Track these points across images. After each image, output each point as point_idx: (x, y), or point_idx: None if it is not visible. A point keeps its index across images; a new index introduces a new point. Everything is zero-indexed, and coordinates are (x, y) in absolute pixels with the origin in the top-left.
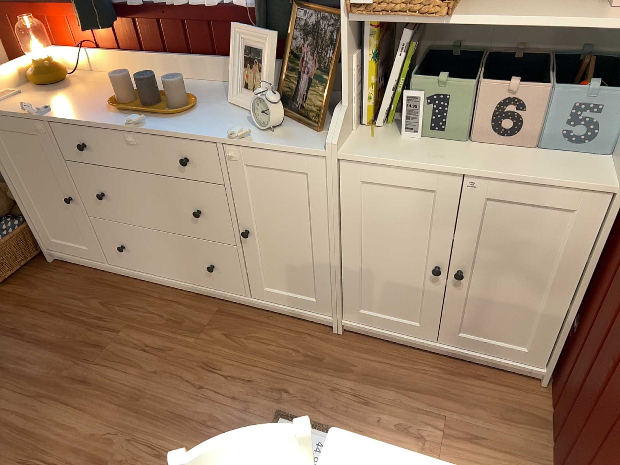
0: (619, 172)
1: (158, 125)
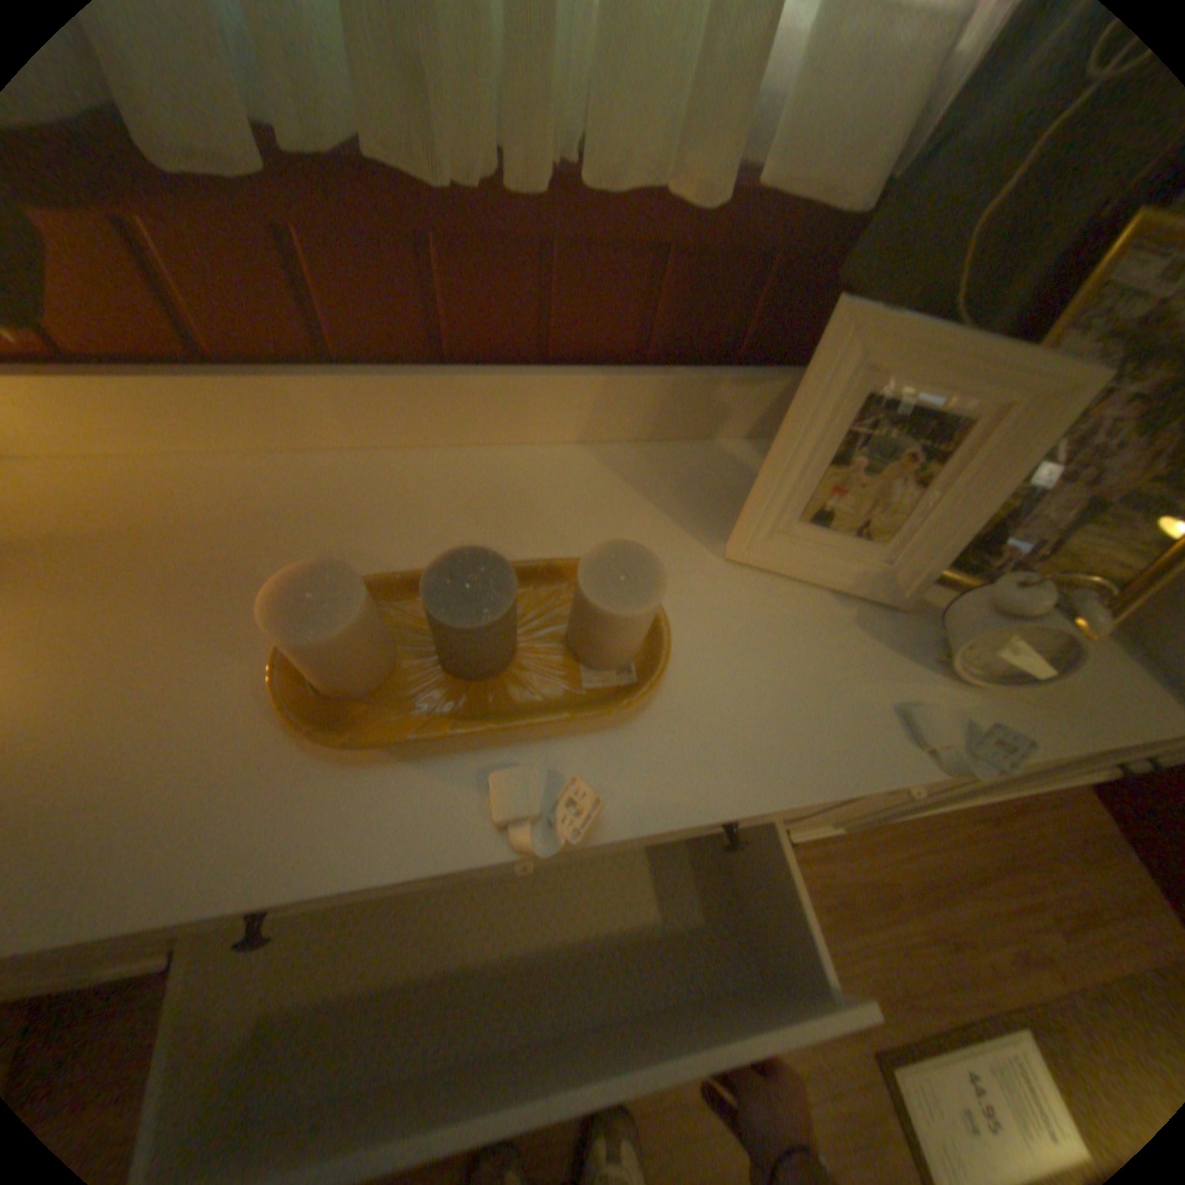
0: None
1: (649, 789)
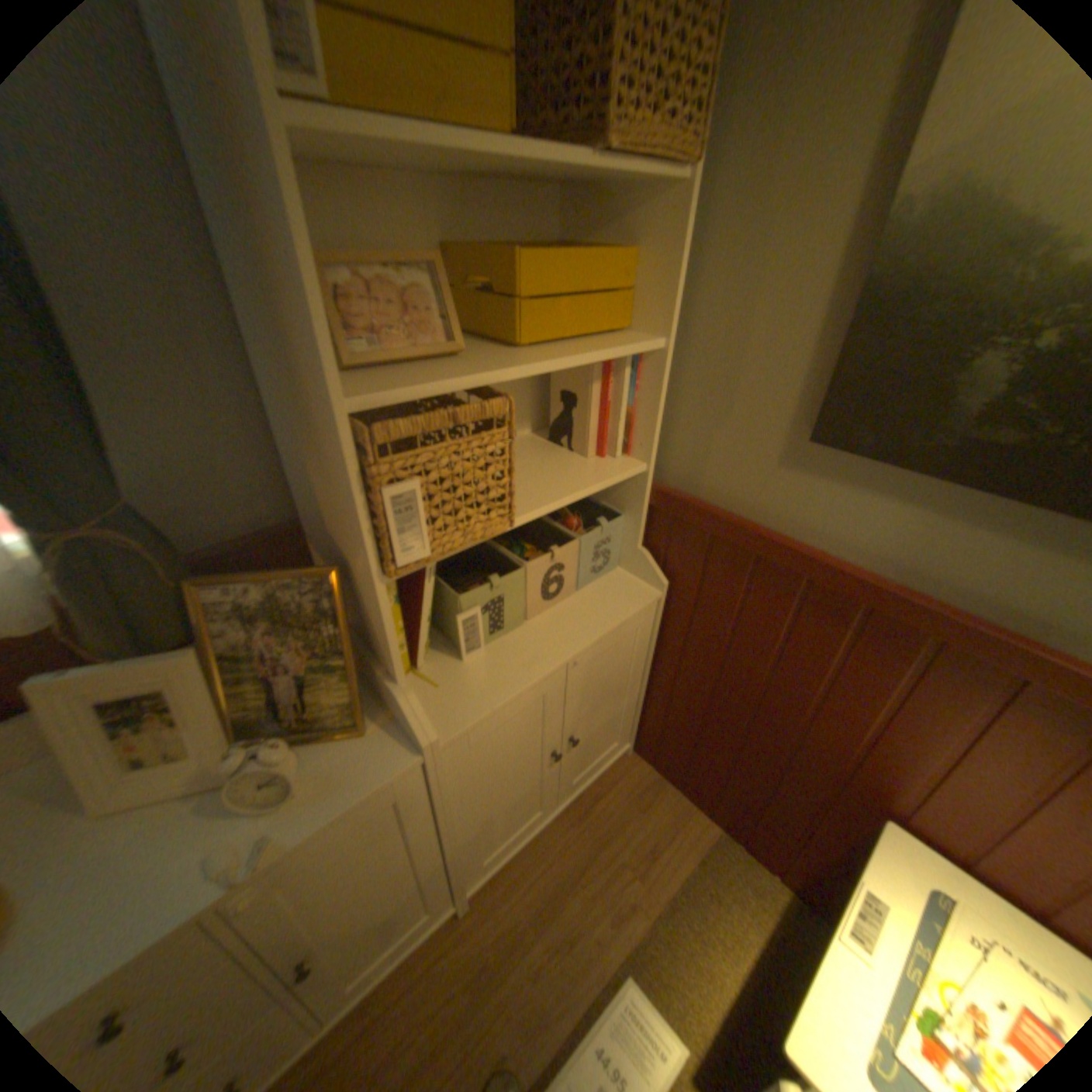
0: (646, 582)
1: None
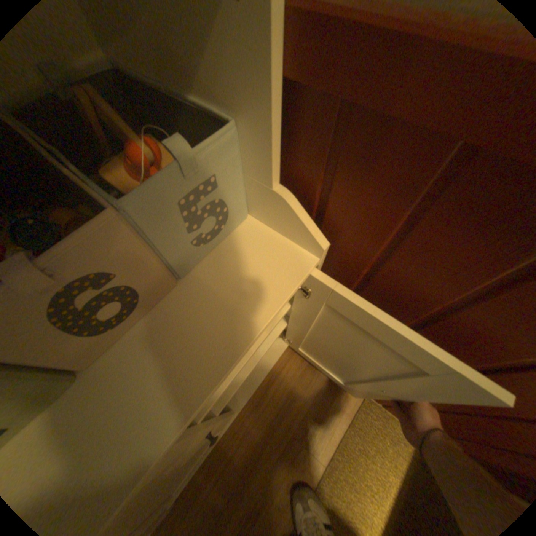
0: (295, 238)
1: None
